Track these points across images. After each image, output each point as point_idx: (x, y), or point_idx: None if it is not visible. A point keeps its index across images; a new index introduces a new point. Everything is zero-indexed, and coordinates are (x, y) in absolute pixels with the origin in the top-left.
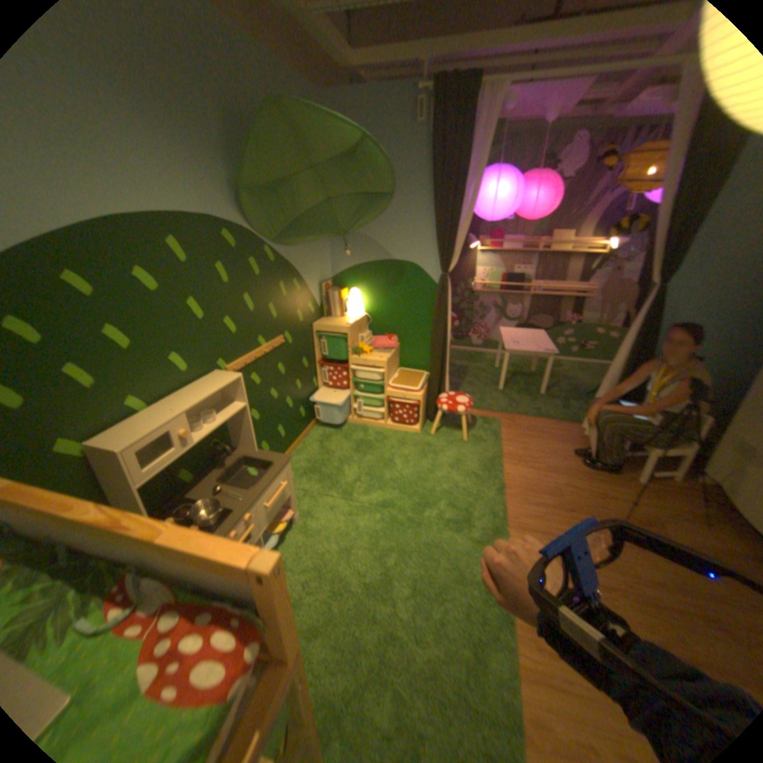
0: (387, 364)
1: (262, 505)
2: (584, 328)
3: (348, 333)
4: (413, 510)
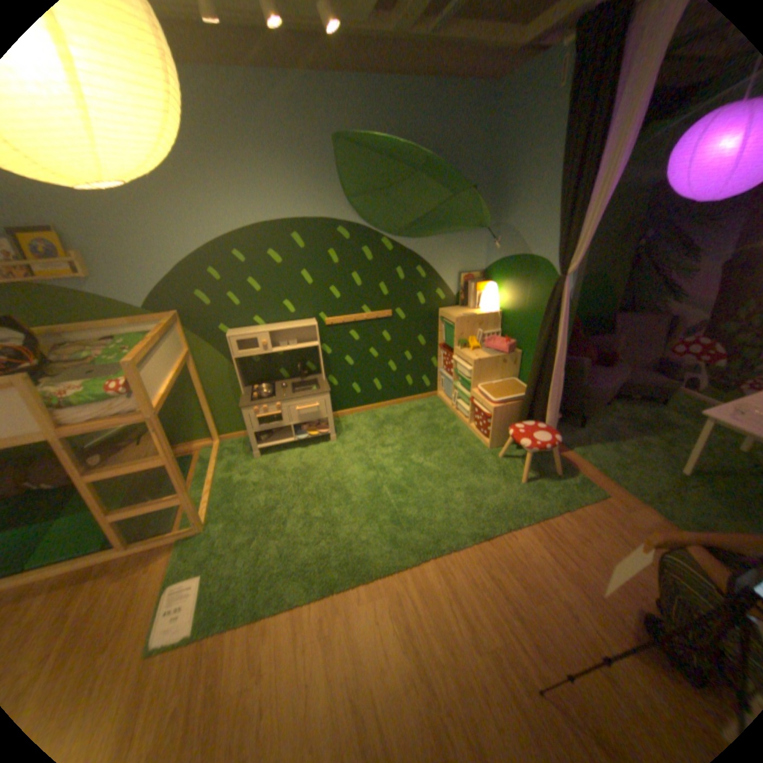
0: (480, 364)
1: (294, 407)
2: None
3: (455, 323)
4: (392, 488)
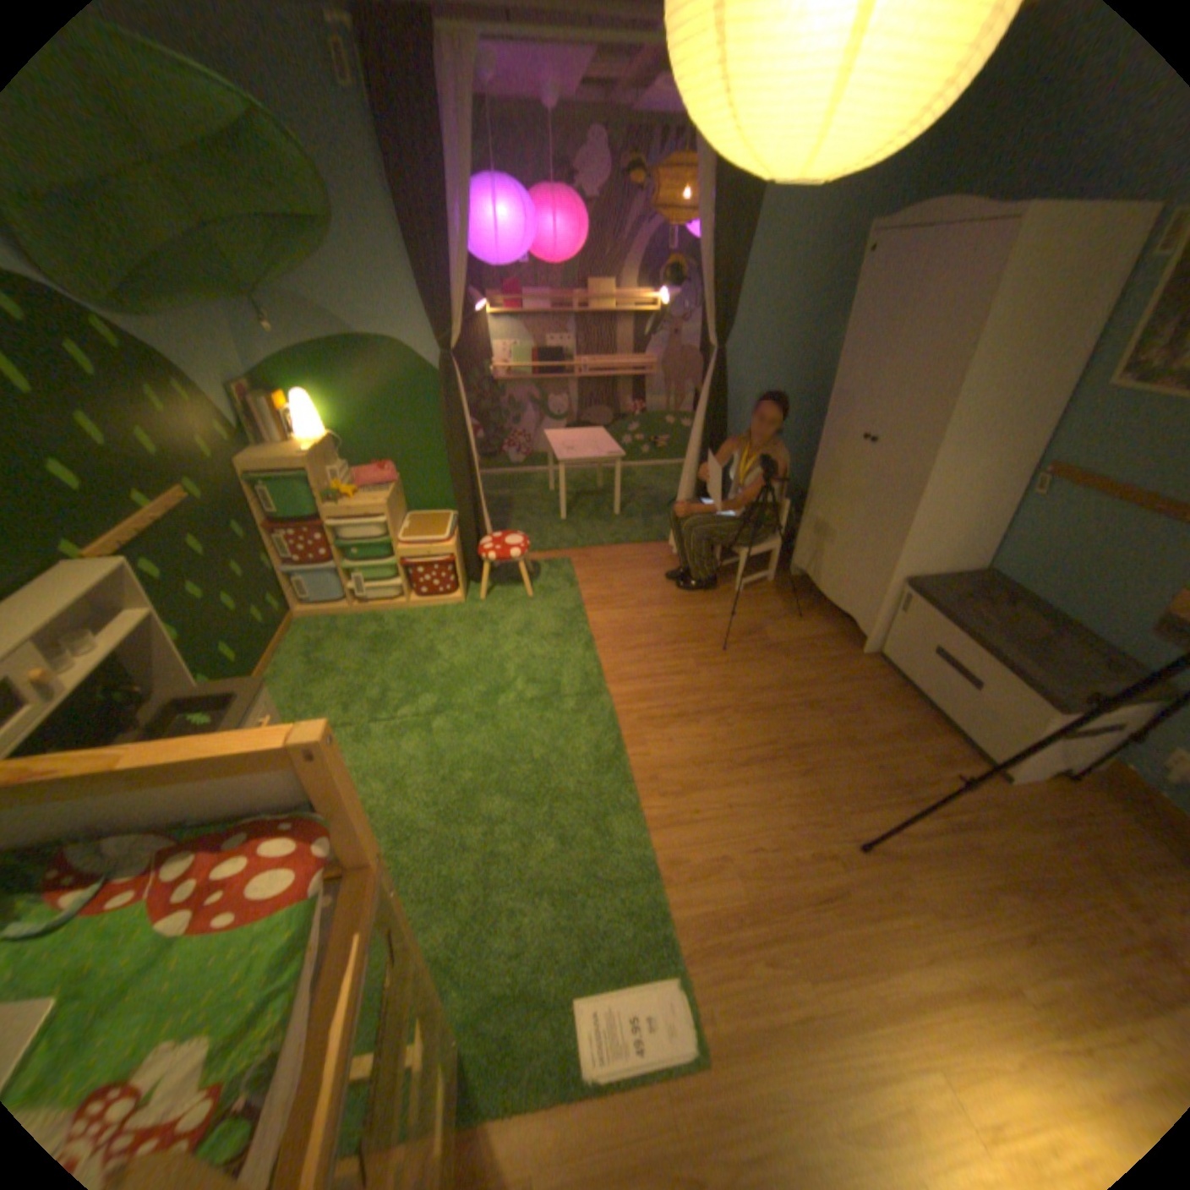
0: (389, 507)
1: None
2: (650, 420)
3: (307, 467)
4: (481, 702)
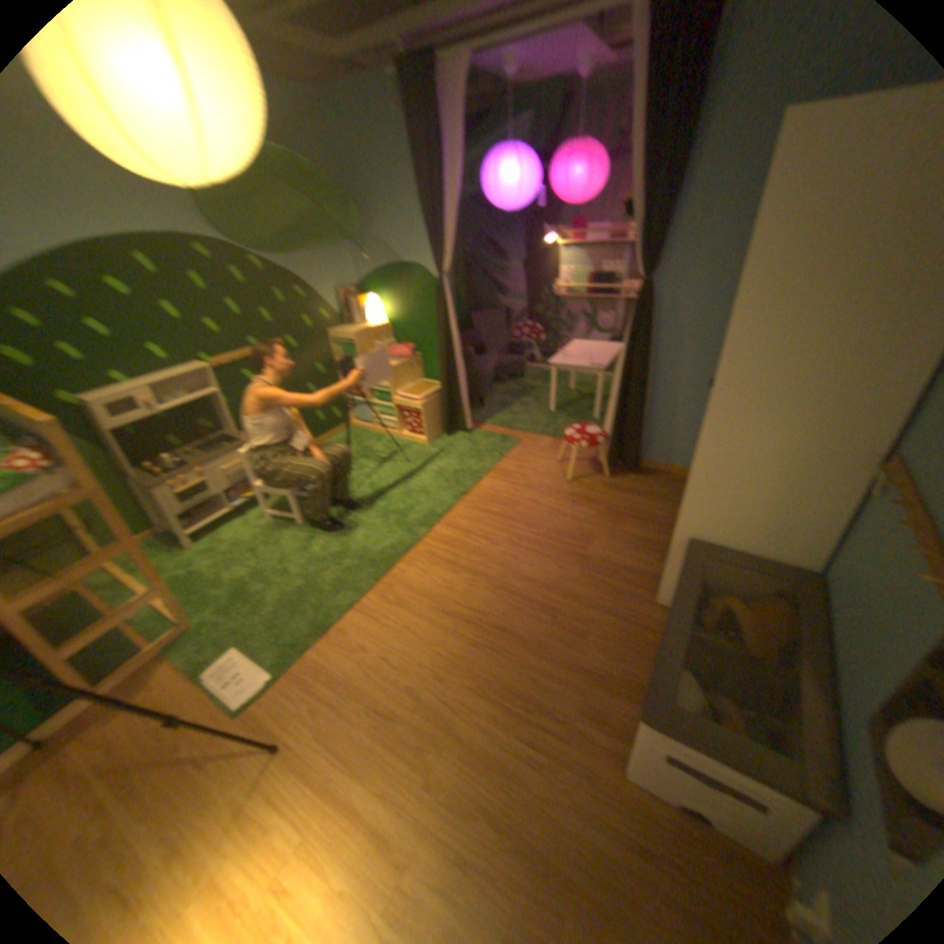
0: (391, 372)
1: (216, 469)
2: None
3: (353, 340)
4: (366, 501)
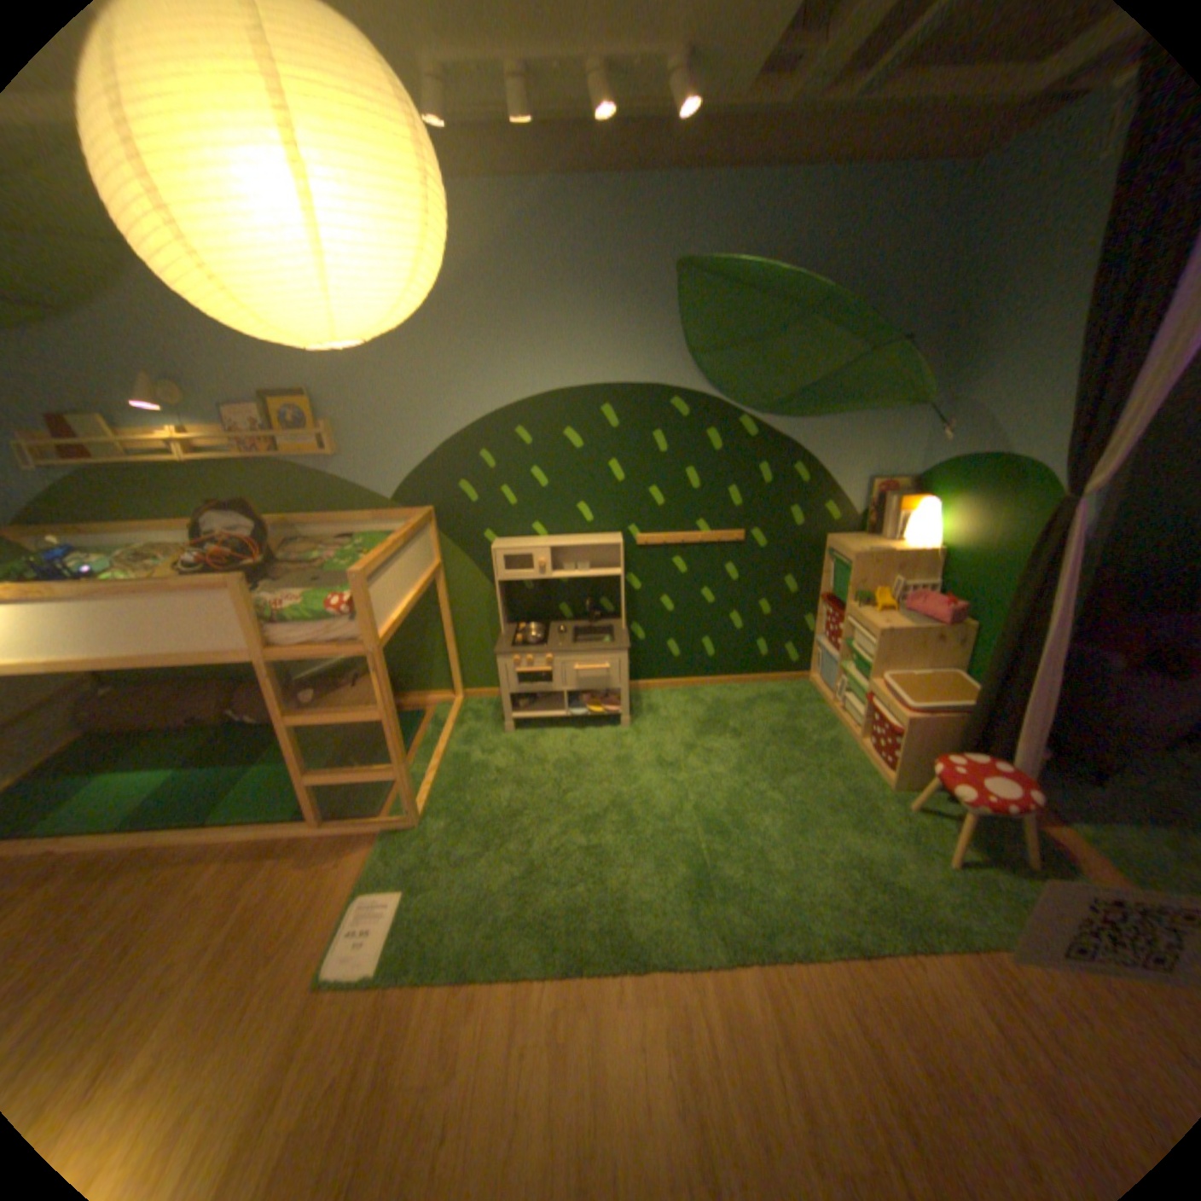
0: (892, 638)
1: (571, 666)
2: None
3: (854, 563)
4: (707, 824)
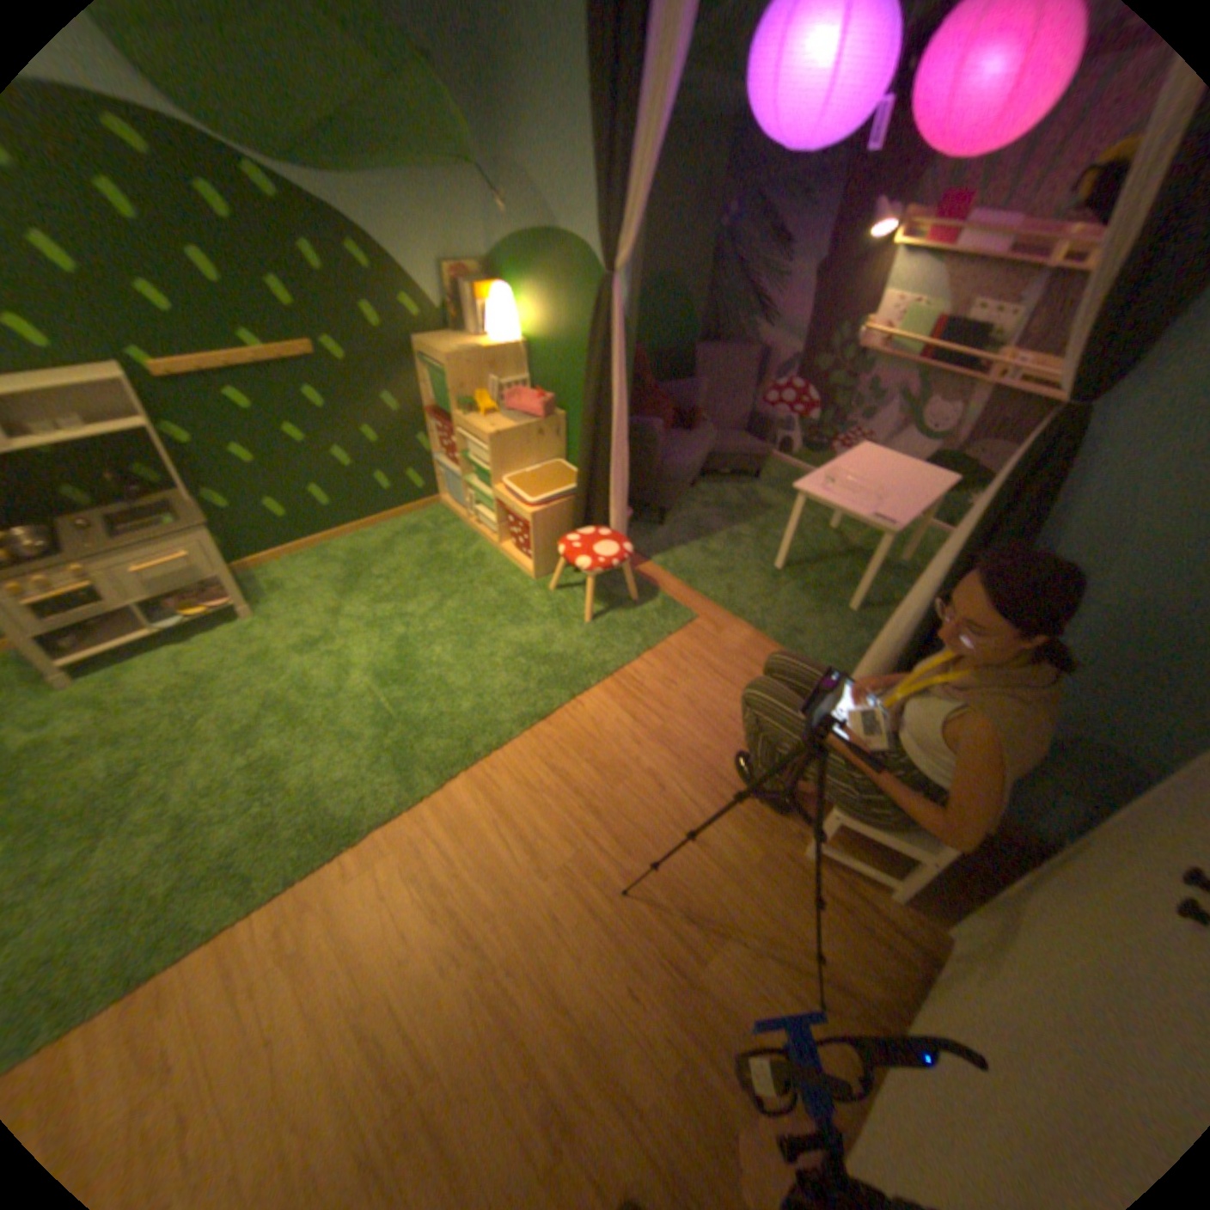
0: (501, 442)
1: (126, 569)
2: None
3: (448, 367)
4: (380, 678)
